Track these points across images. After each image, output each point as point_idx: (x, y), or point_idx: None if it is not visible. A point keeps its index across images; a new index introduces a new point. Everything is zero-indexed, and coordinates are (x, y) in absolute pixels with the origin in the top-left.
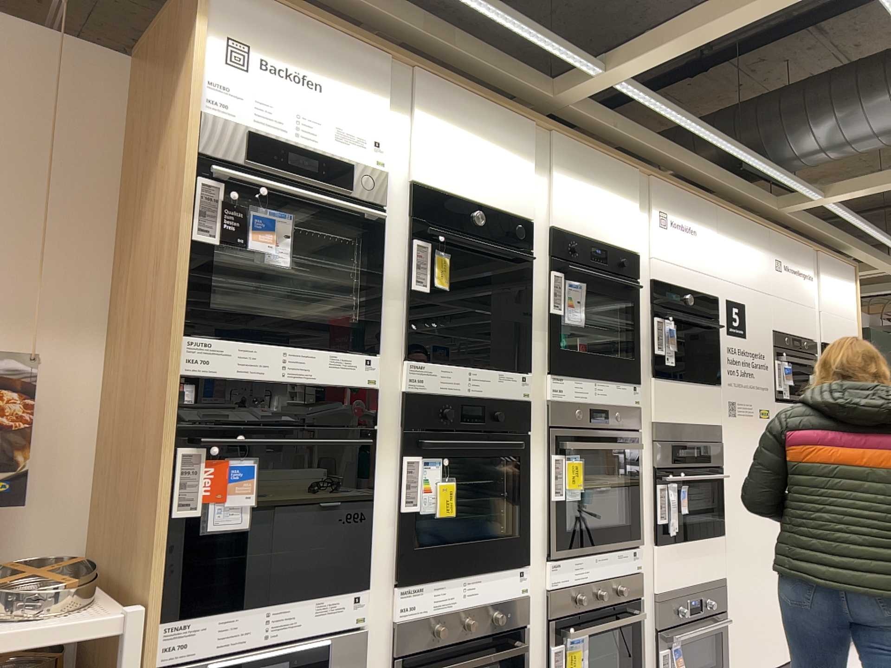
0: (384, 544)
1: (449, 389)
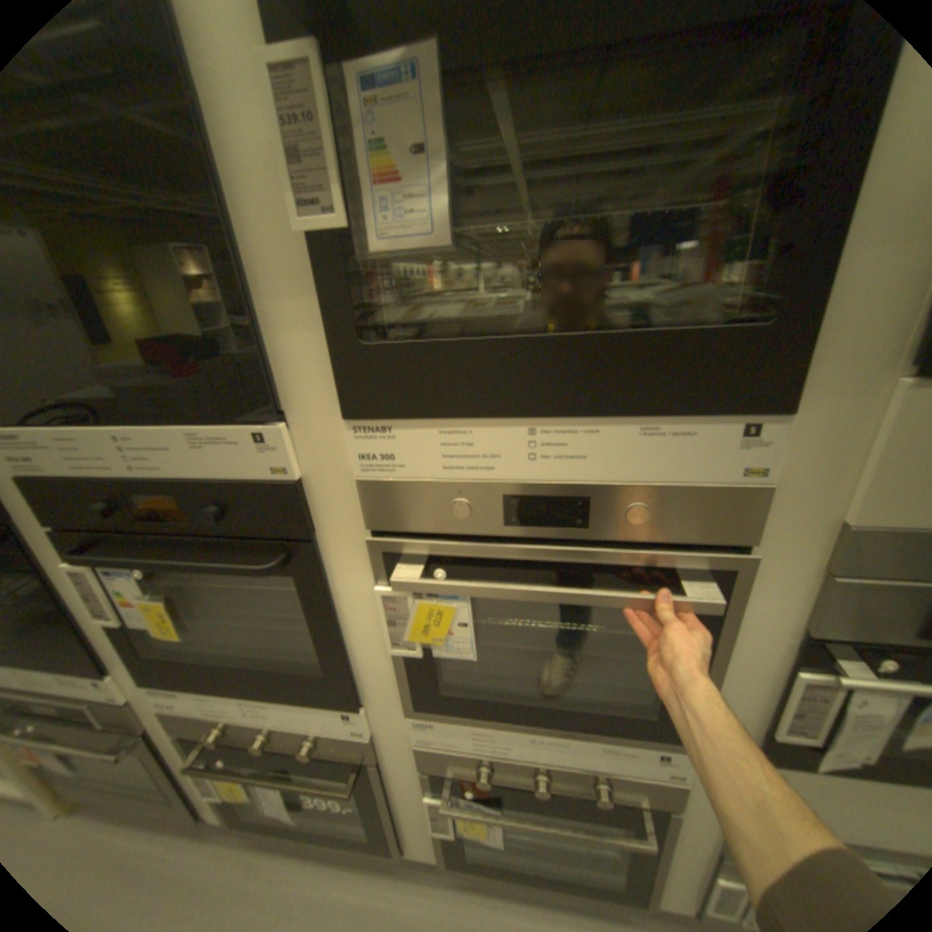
0: (110, 650)
1: (86, 472)
